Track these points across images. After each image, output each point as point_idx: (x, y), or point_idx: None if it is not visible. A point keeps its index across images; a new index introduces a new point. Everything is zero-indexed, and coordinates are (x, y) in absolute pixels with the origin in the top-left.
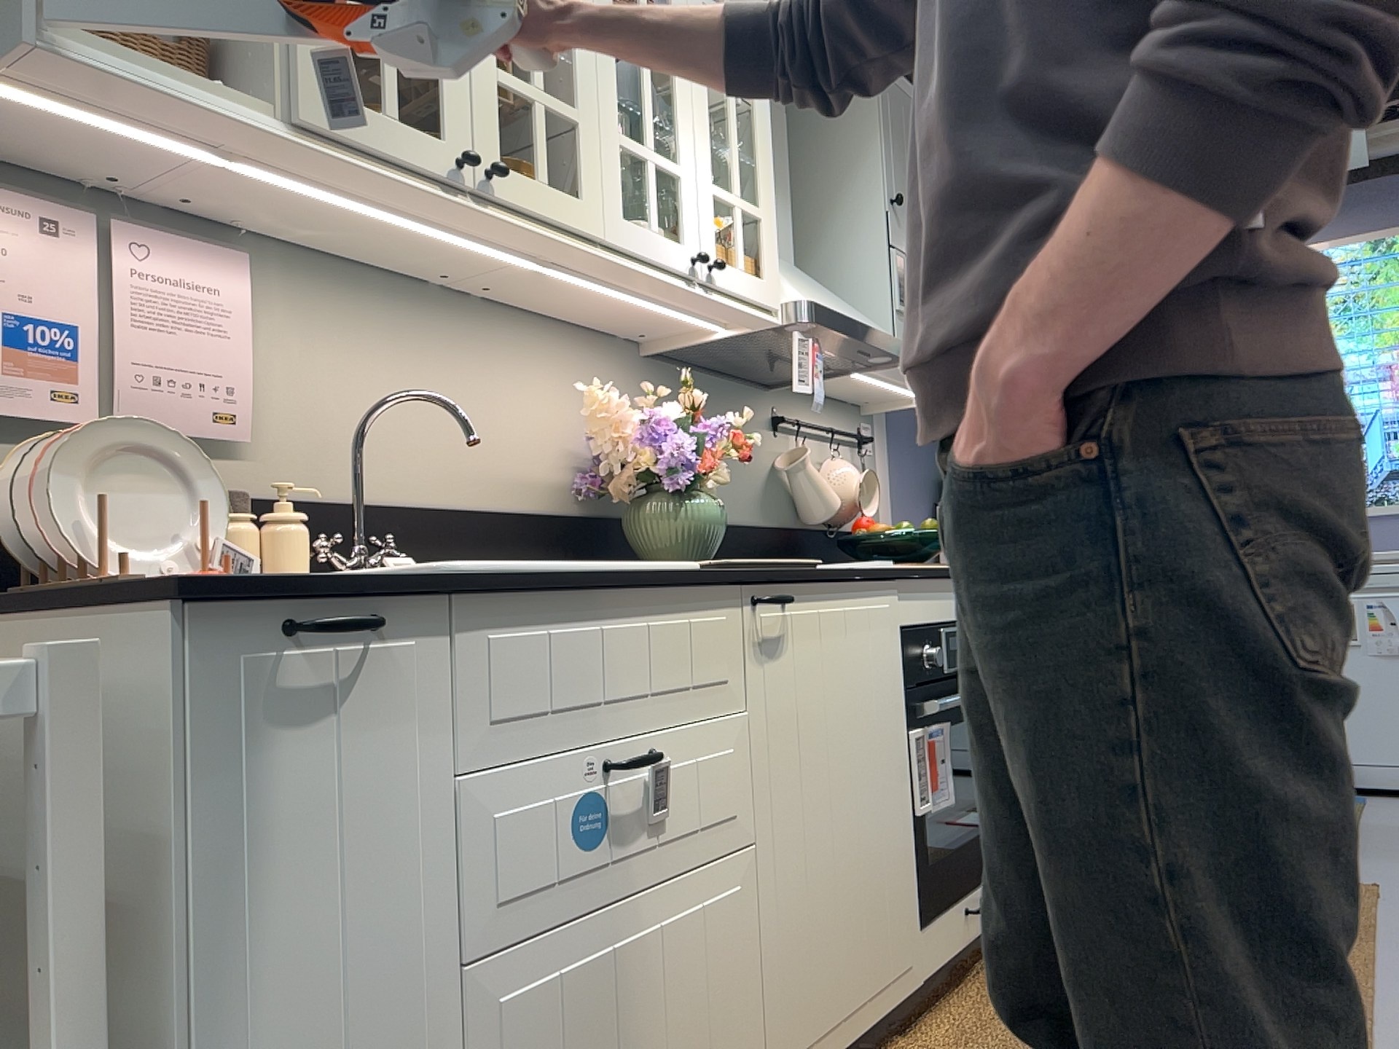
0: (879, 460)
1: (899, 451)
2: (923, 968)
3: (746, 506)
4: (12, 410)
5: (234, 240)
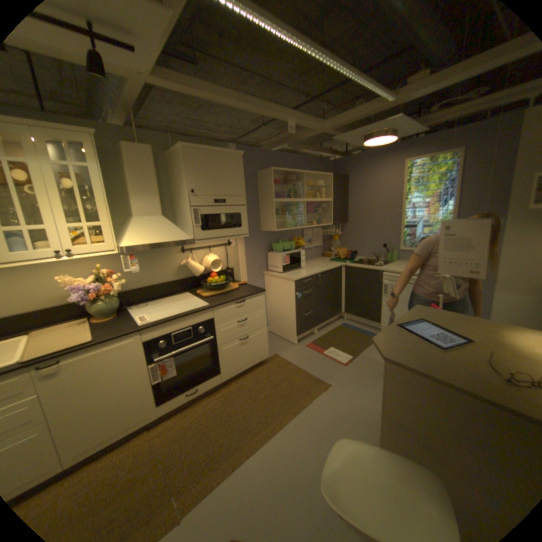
0: (237, 247)
1: (249, 241)
2: (158, 415)
3: (168, 277)
4: None
5: None
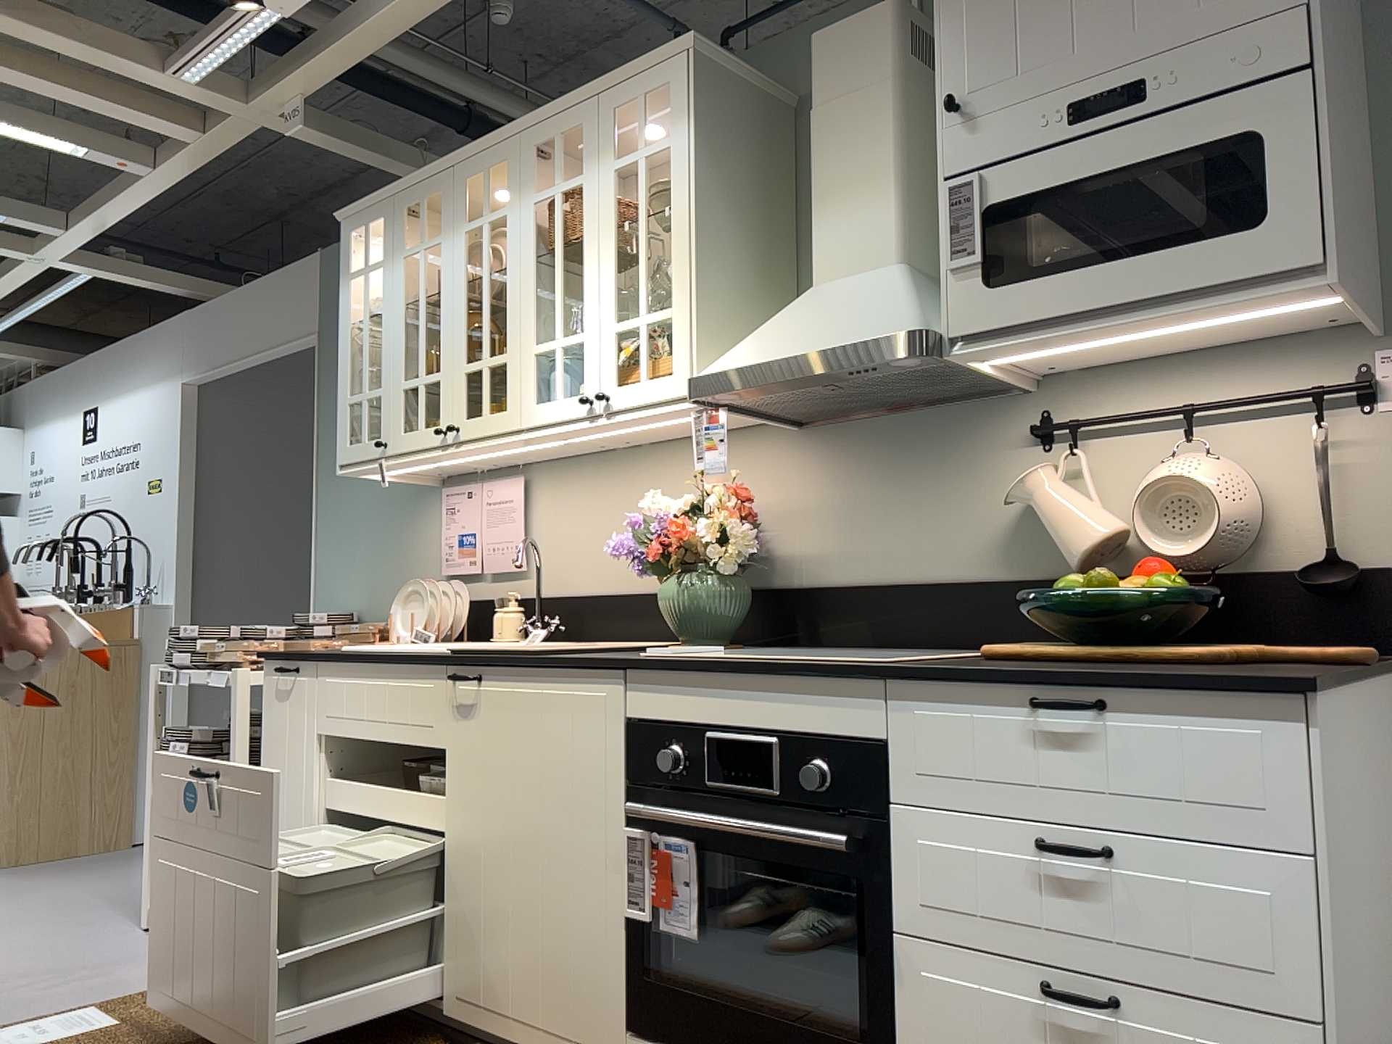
0: None
1: None
2: None
3: (960, 557)
4: (461, 571)
5: (524, 469)
